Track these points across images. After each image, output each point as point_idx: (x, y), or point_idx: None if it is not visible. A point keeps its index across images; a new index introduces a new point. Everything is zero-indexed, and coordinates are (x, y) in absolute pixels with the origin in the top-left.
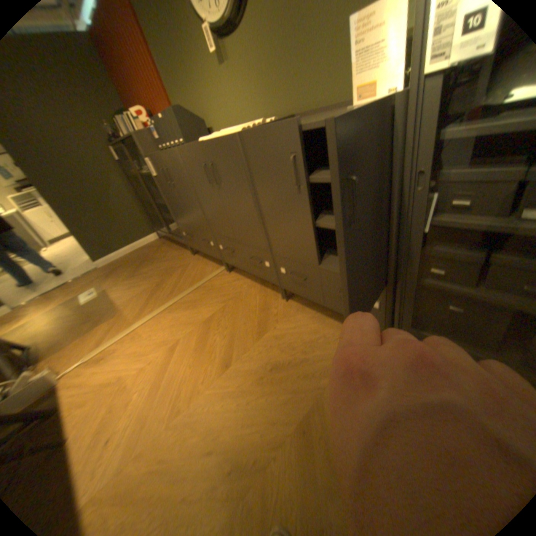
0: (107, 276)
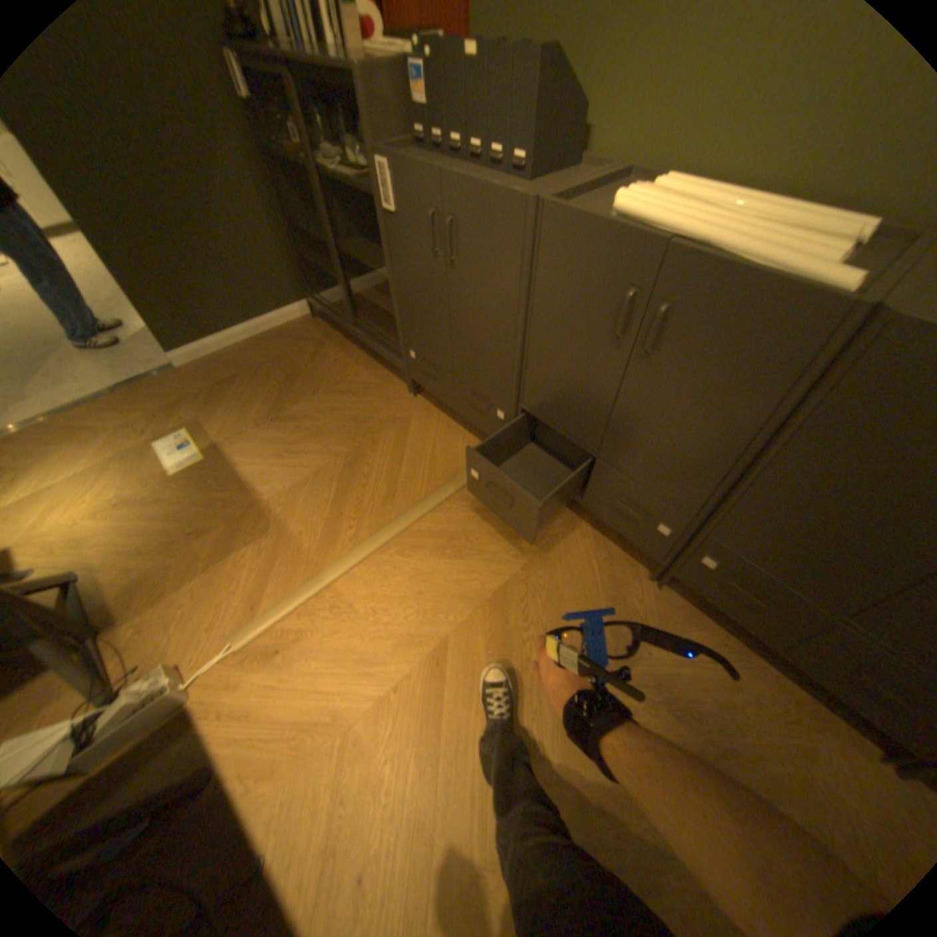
0: (207, 399)
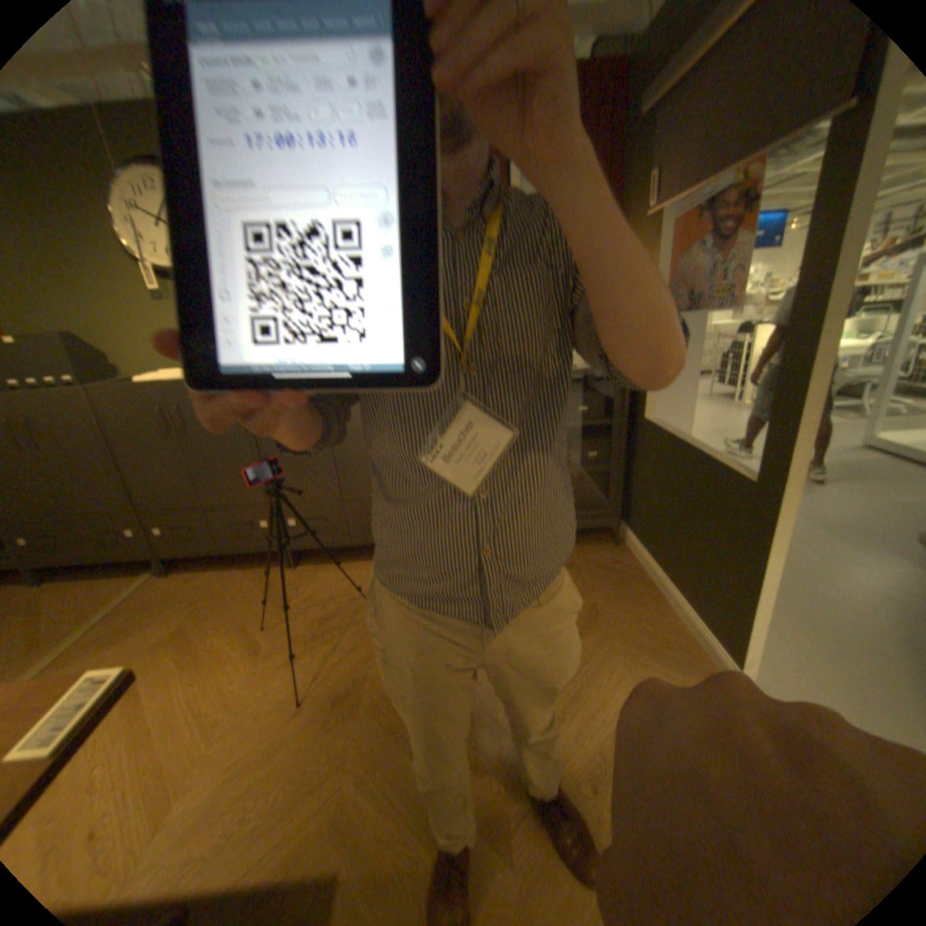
0: None
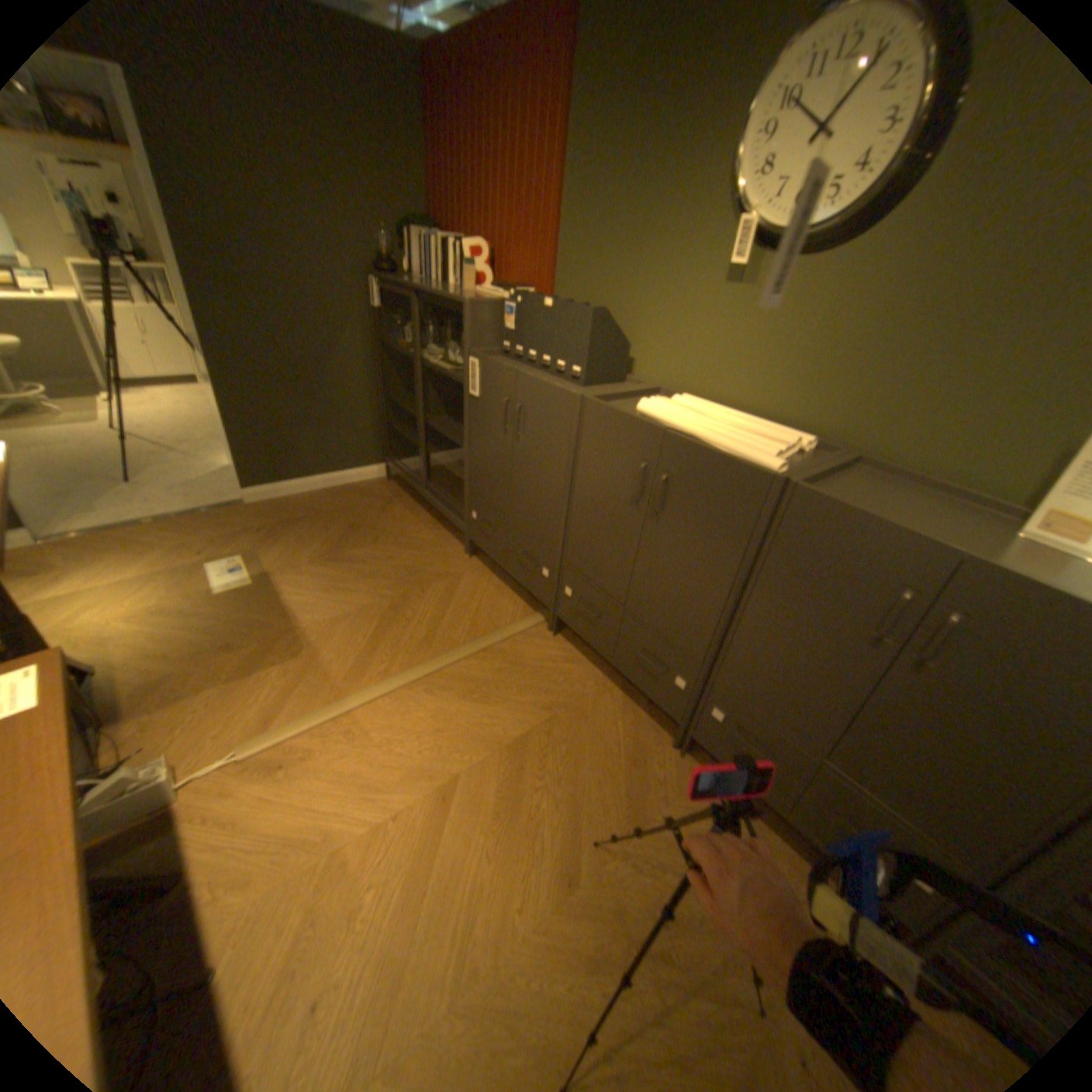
0: (270, 535)
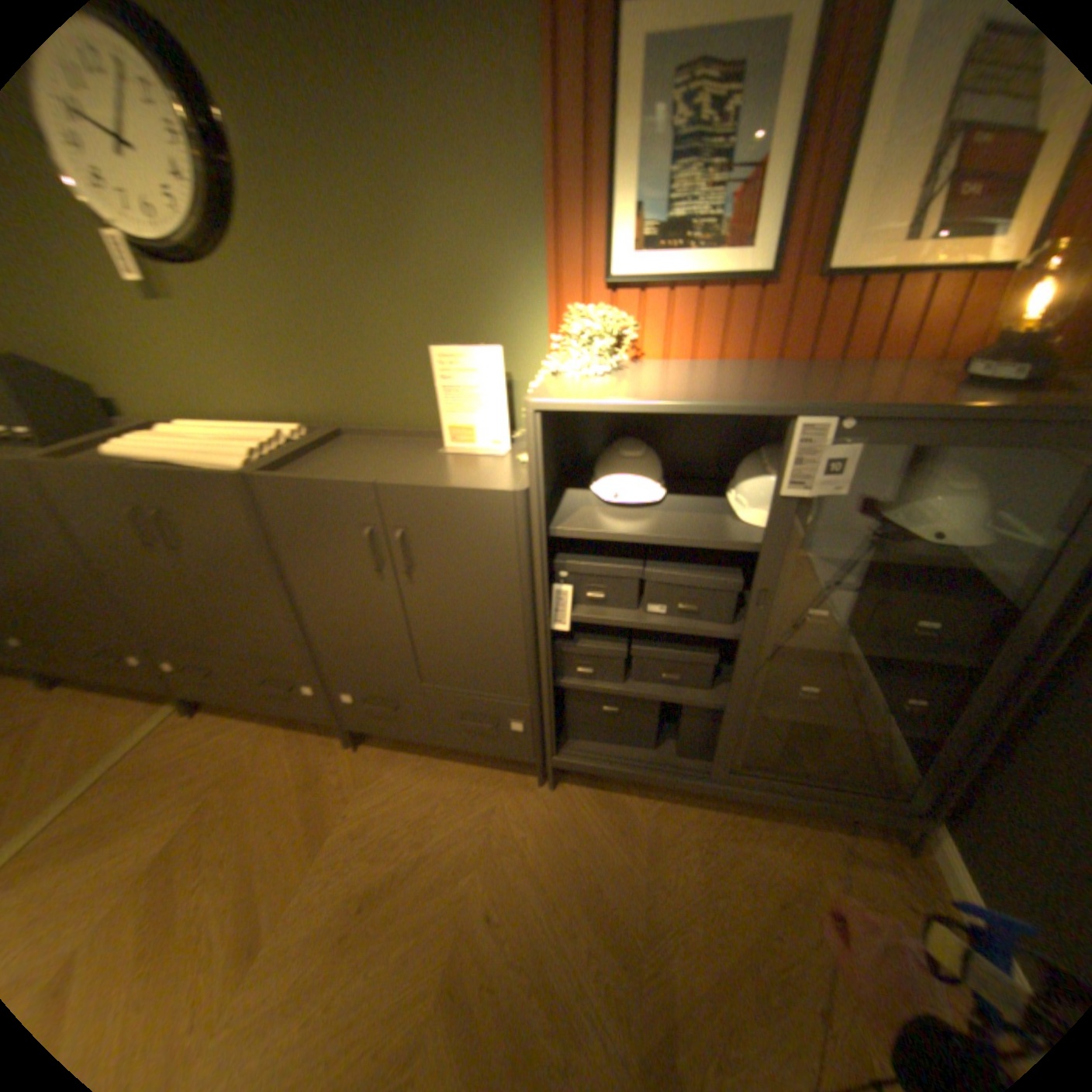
0: None
